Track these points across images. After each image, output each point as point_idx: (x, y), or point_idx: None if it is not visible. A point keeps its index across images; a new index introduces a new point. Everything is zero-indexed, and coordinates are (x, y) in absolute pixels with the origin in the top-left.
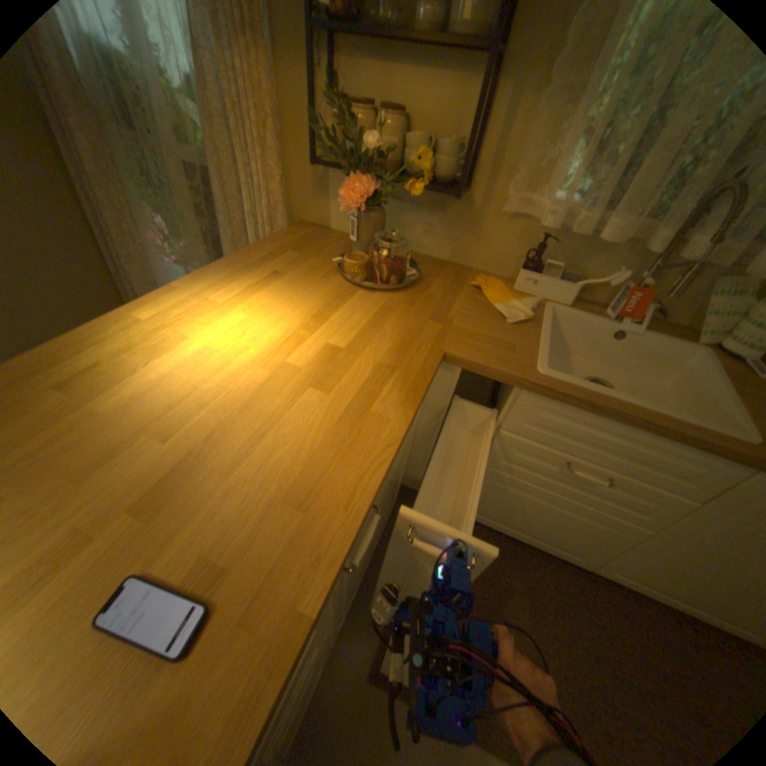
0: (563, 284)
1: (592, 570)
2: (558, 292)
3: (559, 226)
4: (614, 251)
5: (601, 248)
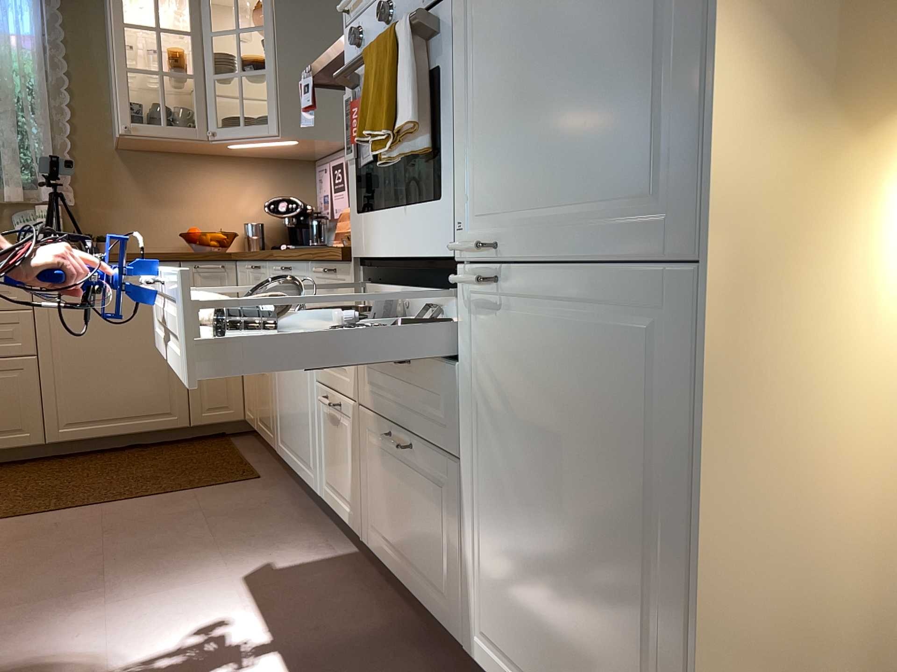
0: None
1: (38, 439)
2: None
3: None
4: None
5: None
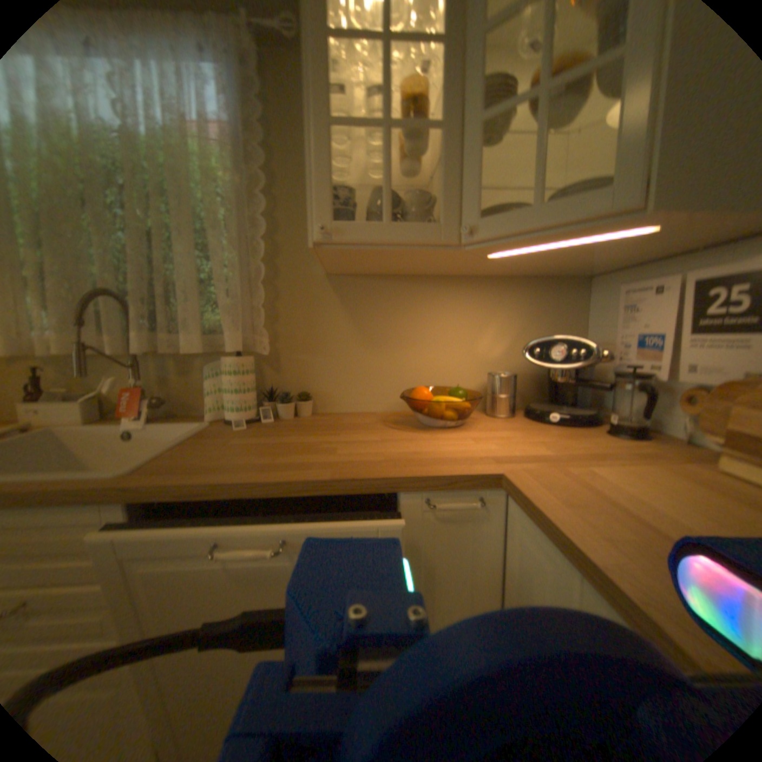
0: (62, 403)
1: None
2: (63, 413)
3: (58, 358)
4: (116, 368)
5: (104, 368)
